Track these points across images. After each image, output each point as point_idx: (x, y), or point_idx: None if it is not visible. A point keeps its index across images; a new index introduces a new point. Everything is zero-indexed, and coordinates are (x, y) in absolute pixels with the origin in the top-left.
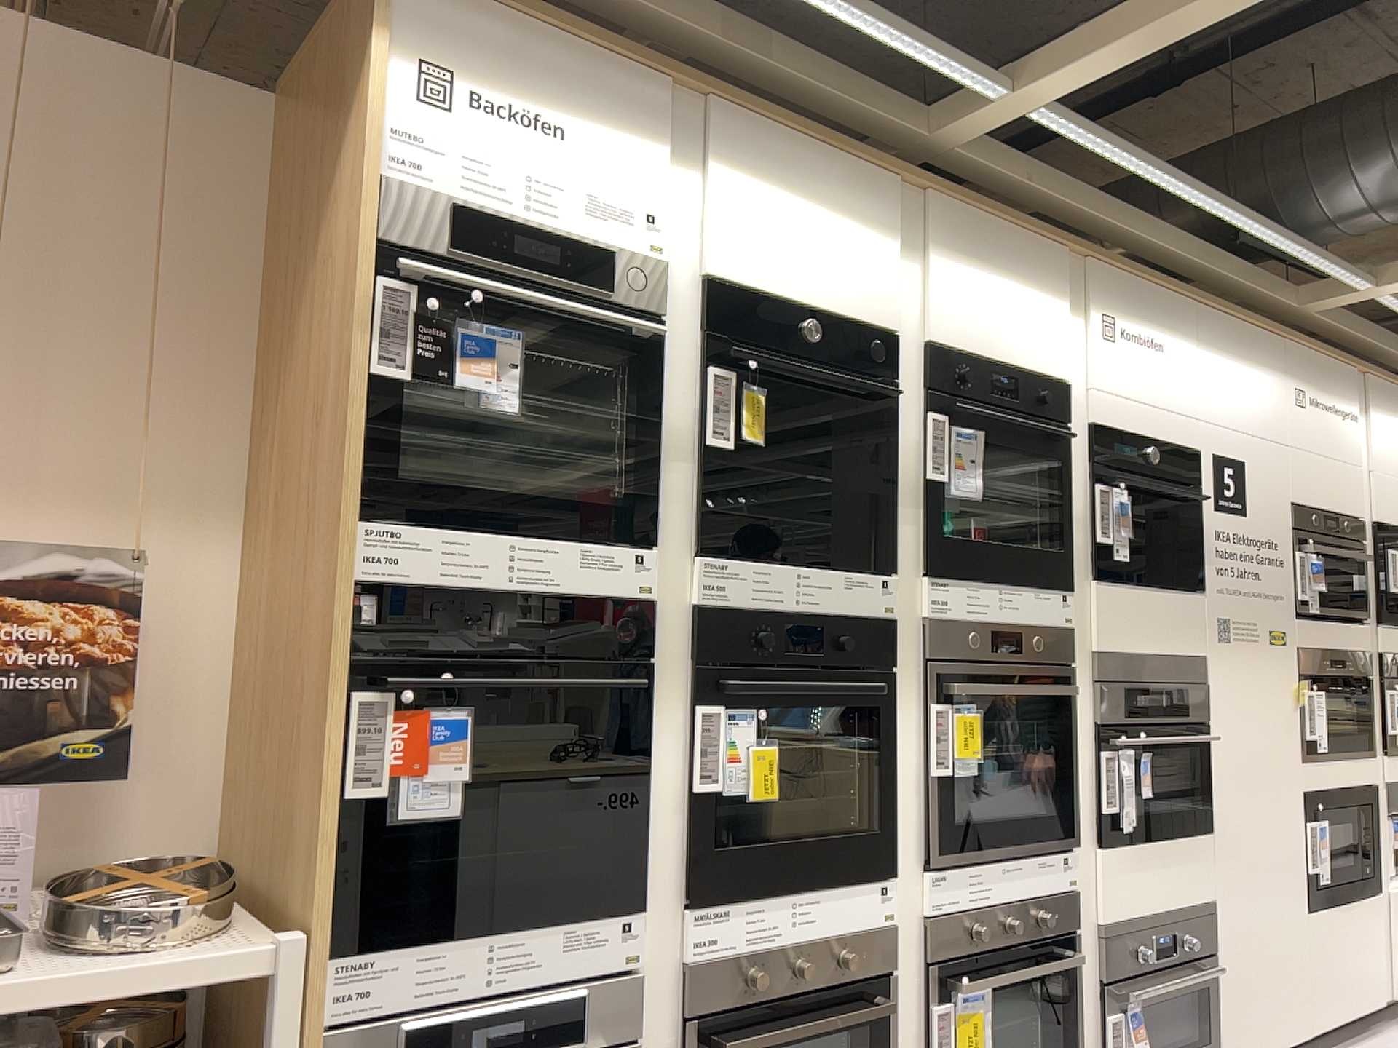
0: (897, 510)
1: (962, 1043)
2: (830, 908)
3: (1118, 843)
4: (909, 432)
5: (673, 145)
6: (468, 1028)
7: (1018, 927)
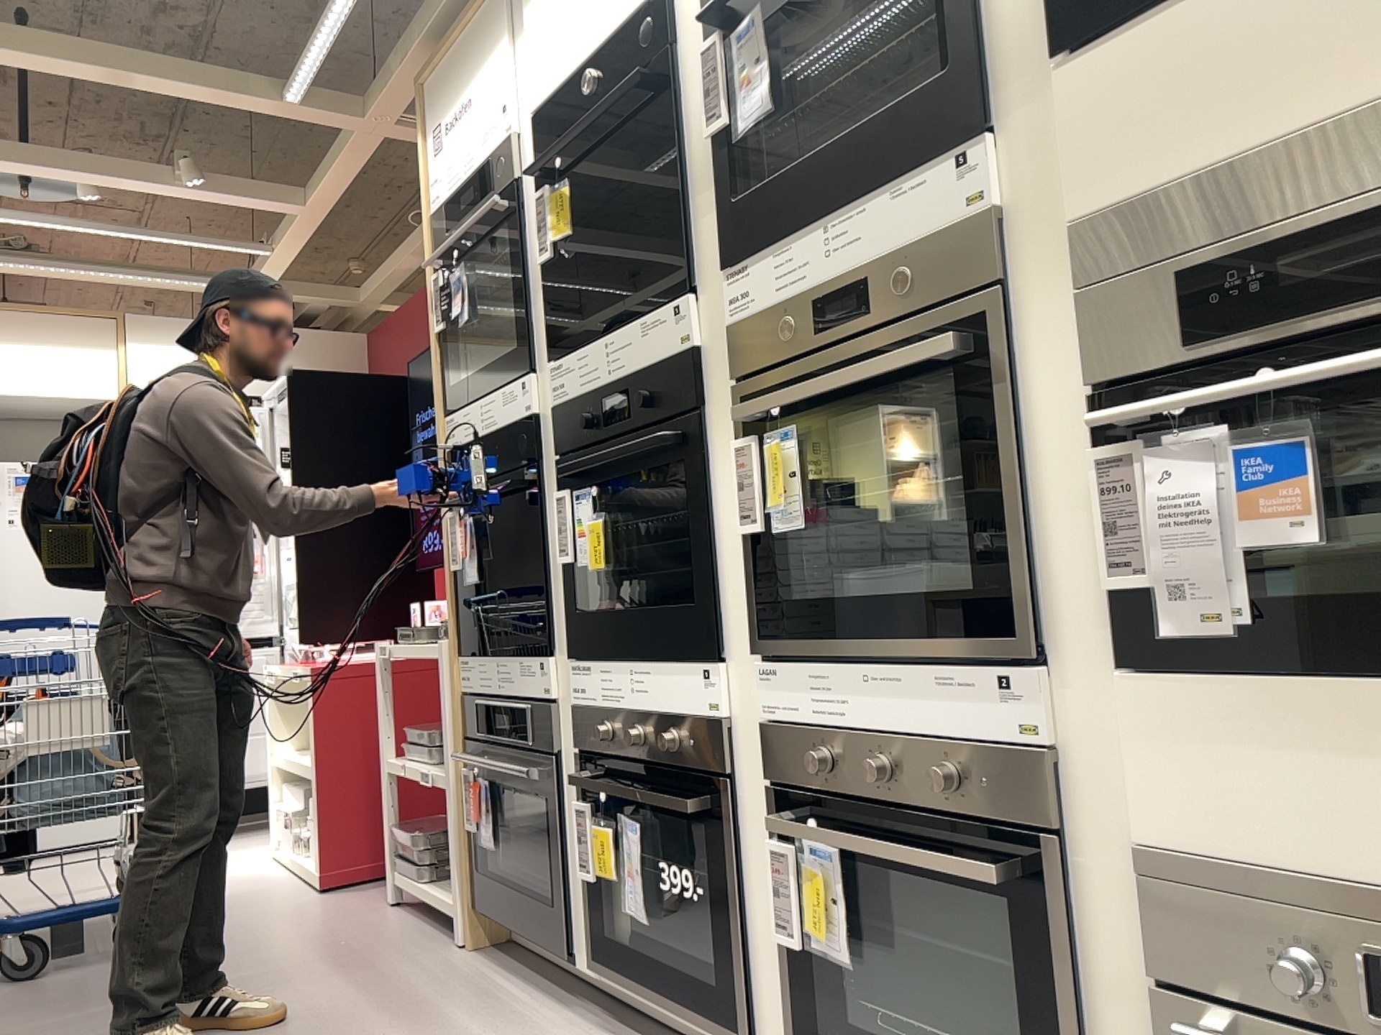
0: (692, 205)
1: (811, 913)
2: (659, 685)
3: (1193, 667)
4: (696, 92)
5: (510, 33)
6: (493, 713)
7: (871, 773)
